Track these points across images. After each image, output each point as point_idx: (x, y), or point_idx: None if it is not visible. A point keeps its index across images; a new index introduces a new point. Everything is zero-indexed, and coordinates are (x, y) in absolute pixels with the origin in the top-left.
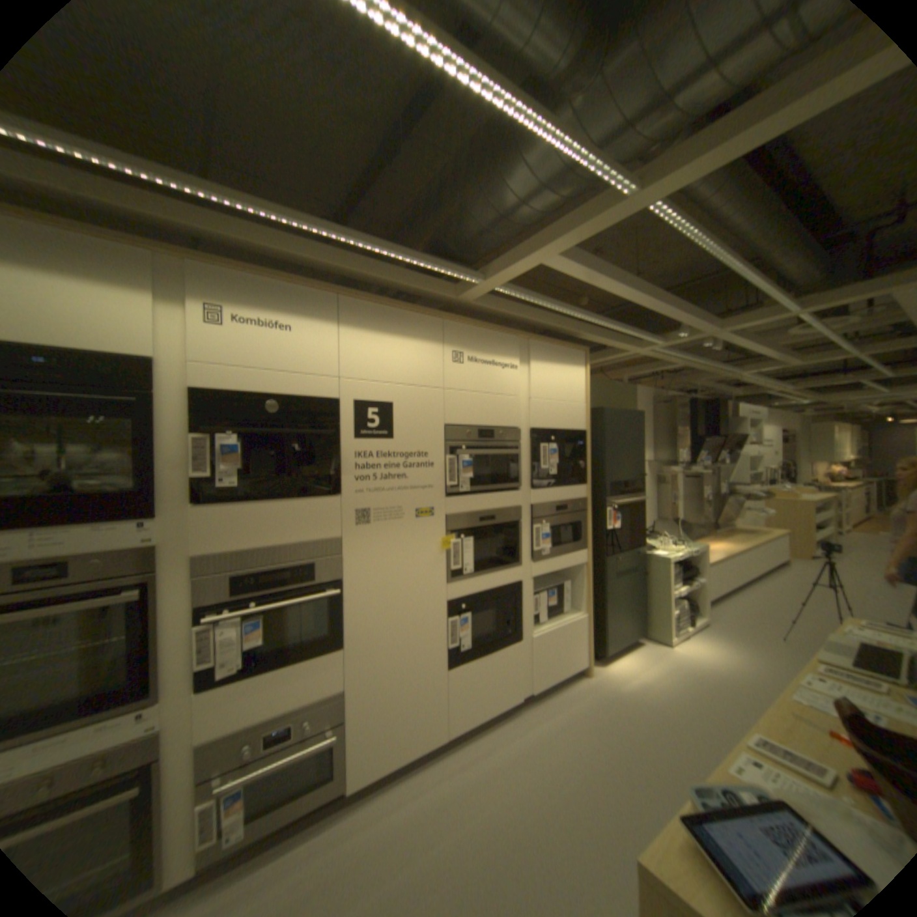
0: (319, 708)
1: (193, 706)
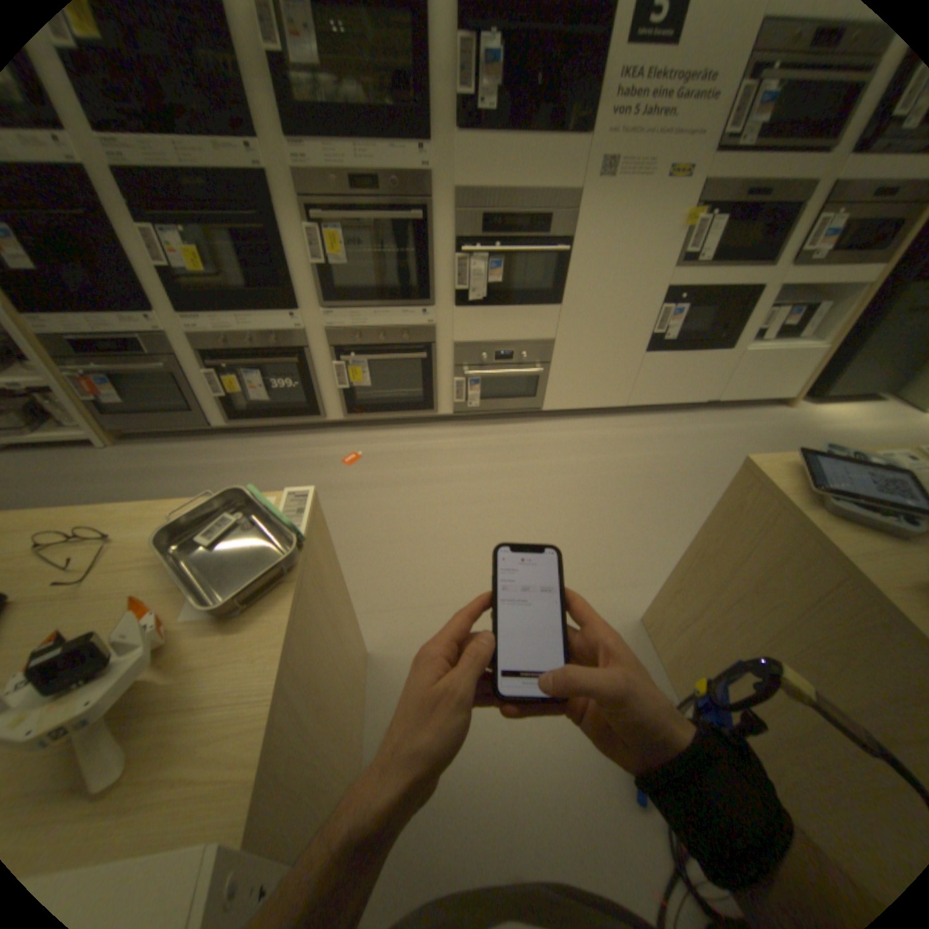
0: (534, 346)
1: (454, 315)
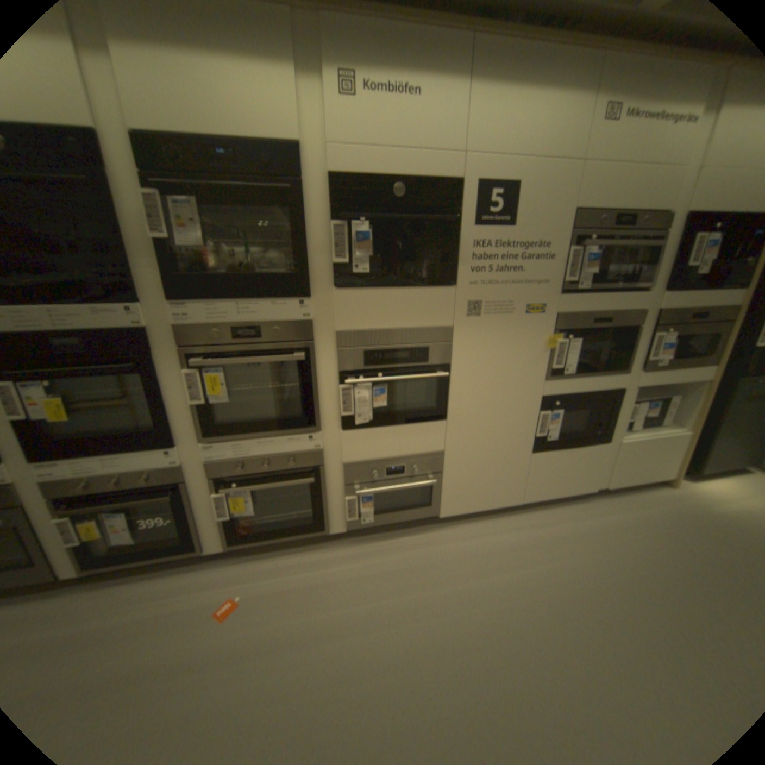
0: (425, 458)
1: (341, 438)
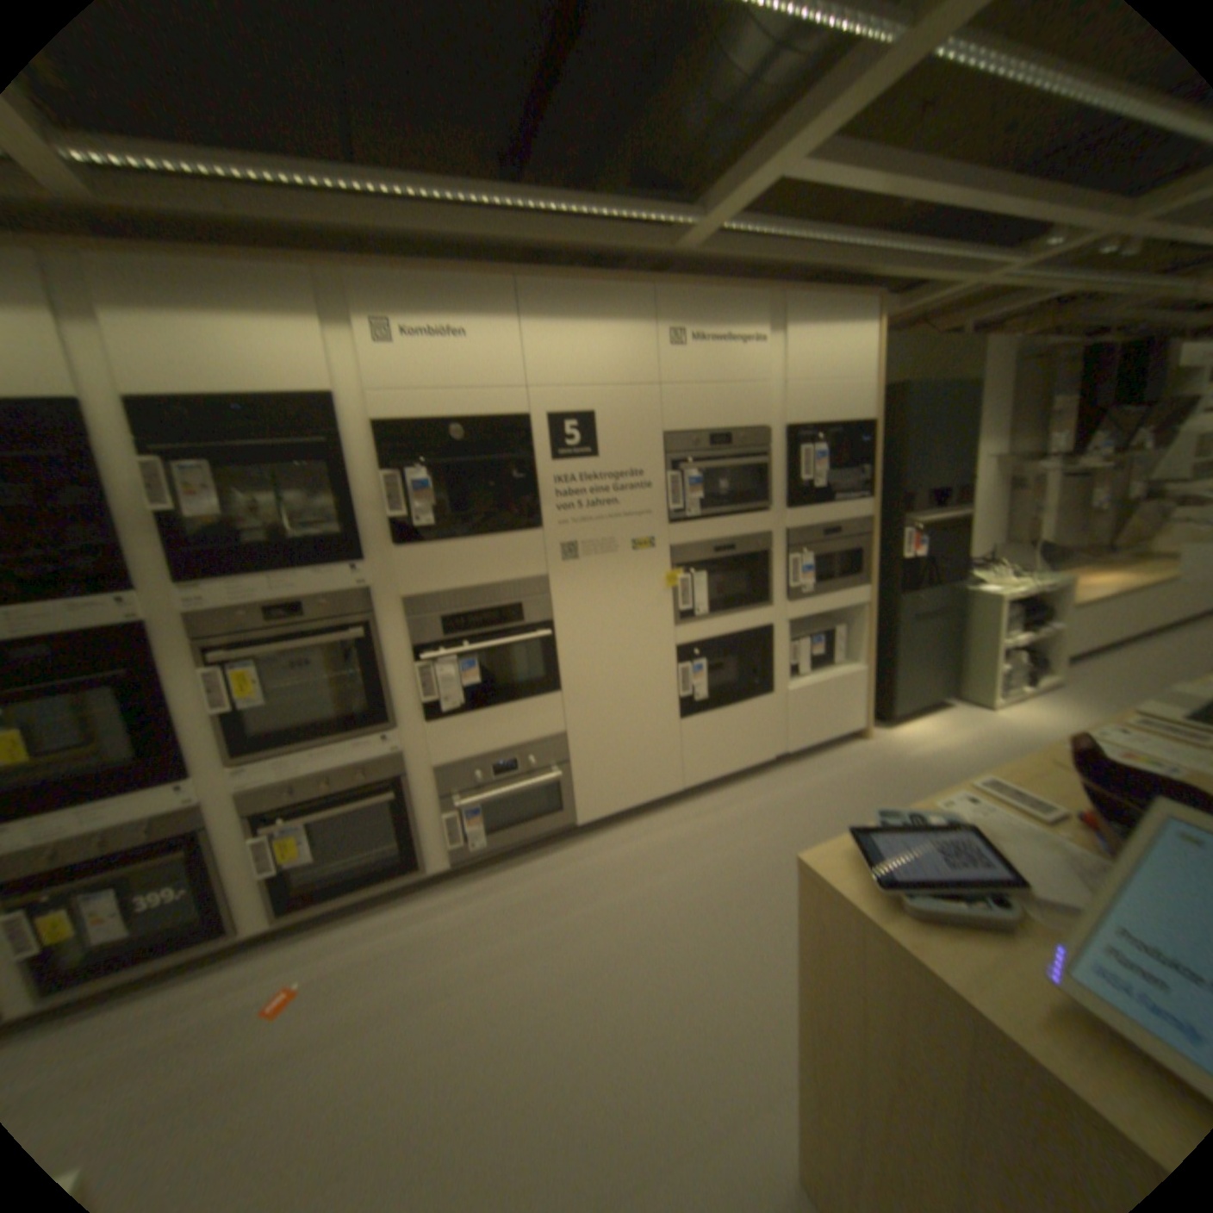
0: (541, 744)
1: (424, 732)
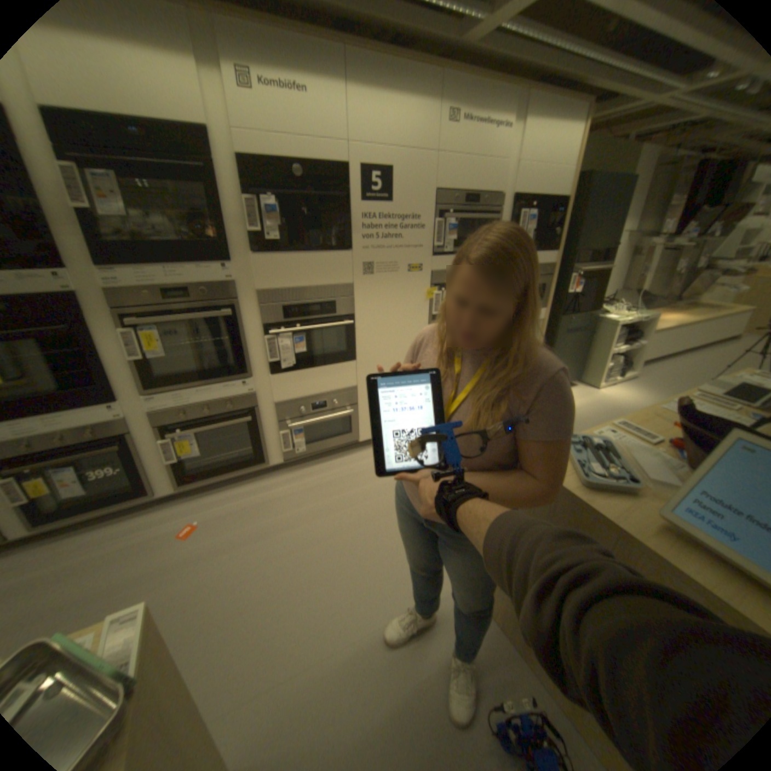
0: (342, 393)
1: (271, 382)
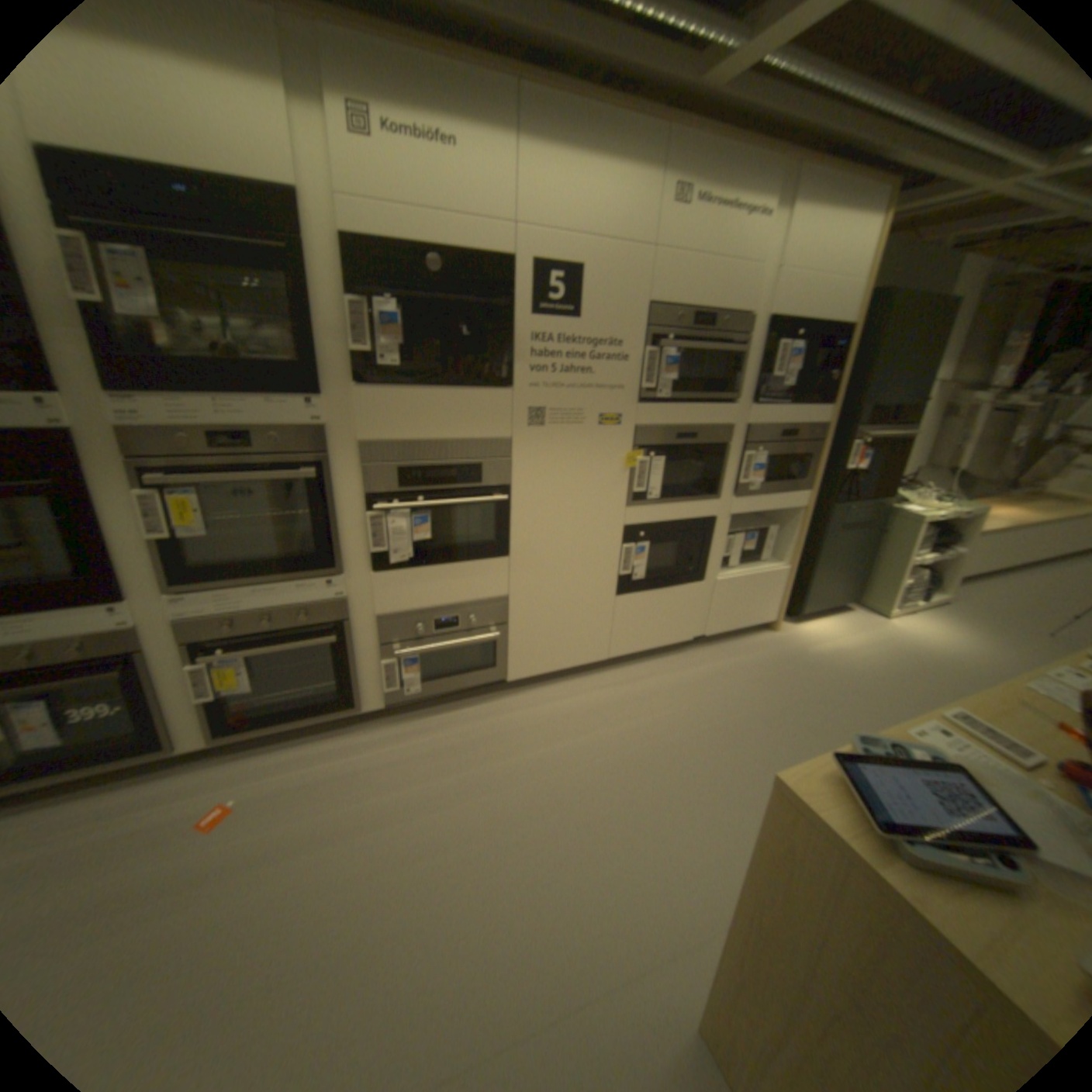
0: (484, 606)
1: (371, 583)
